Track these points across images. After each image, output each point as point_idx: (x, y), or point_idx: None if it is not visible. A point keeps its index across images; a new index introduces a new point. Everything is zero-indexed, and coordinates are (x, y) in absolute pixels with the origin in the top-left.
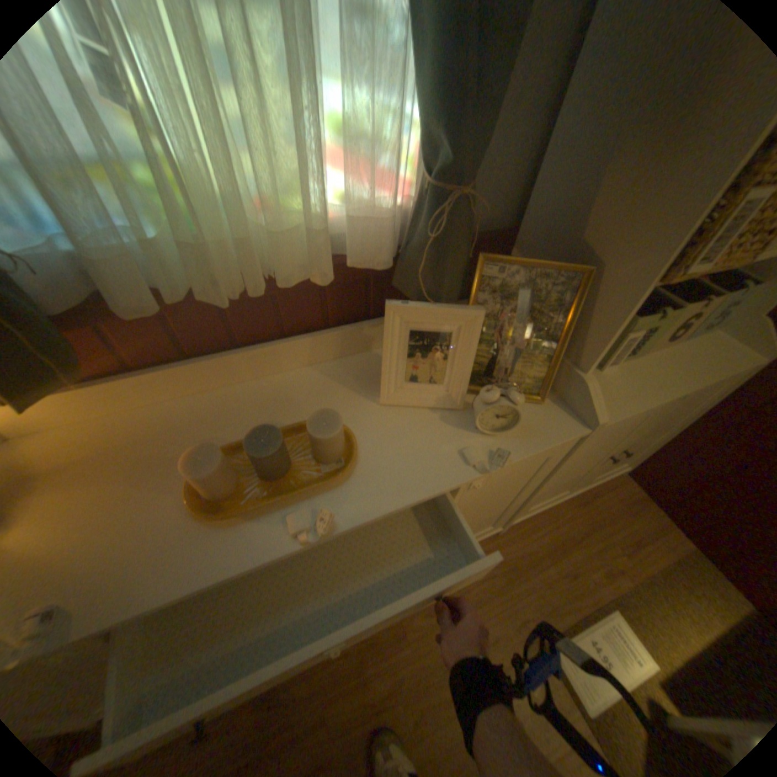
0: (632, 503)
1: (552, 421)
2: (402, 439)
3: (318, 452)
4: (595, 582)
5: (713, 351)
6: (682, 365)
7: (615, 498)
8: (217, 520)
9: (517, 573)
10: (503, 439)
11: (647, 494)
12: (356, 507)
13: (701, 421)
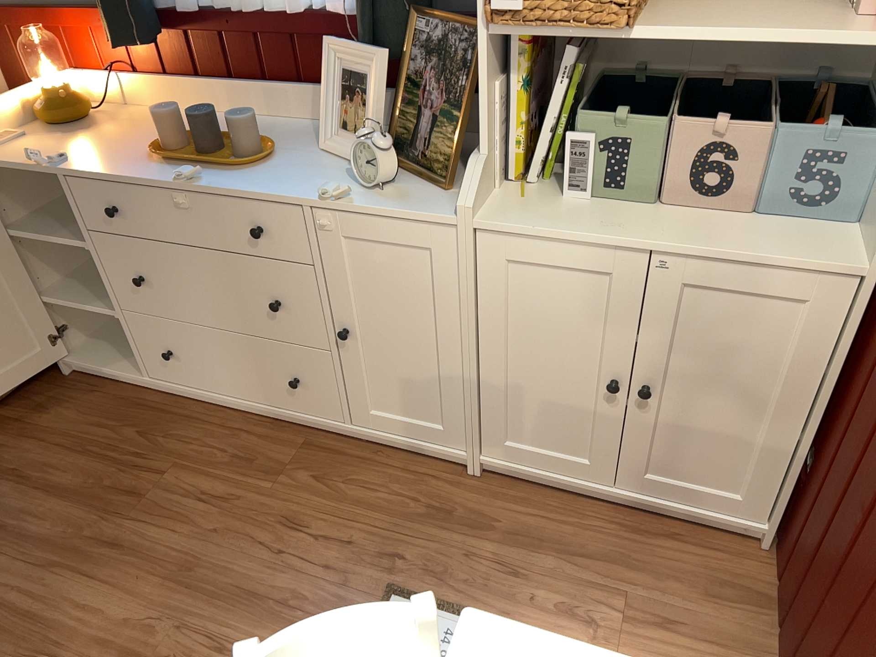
0: (723, 577)
1: (431, 203)
2: (303, 171)
3: (239, 150)
4: (532, 591)
5: (772, 235)
6: (684, 227)
7: (699, 553)
8: (158, 157)
9: (445, 513)
10: (368, 193)
11: (769, 587)
12: (225, 184)
13: (825, 412)
